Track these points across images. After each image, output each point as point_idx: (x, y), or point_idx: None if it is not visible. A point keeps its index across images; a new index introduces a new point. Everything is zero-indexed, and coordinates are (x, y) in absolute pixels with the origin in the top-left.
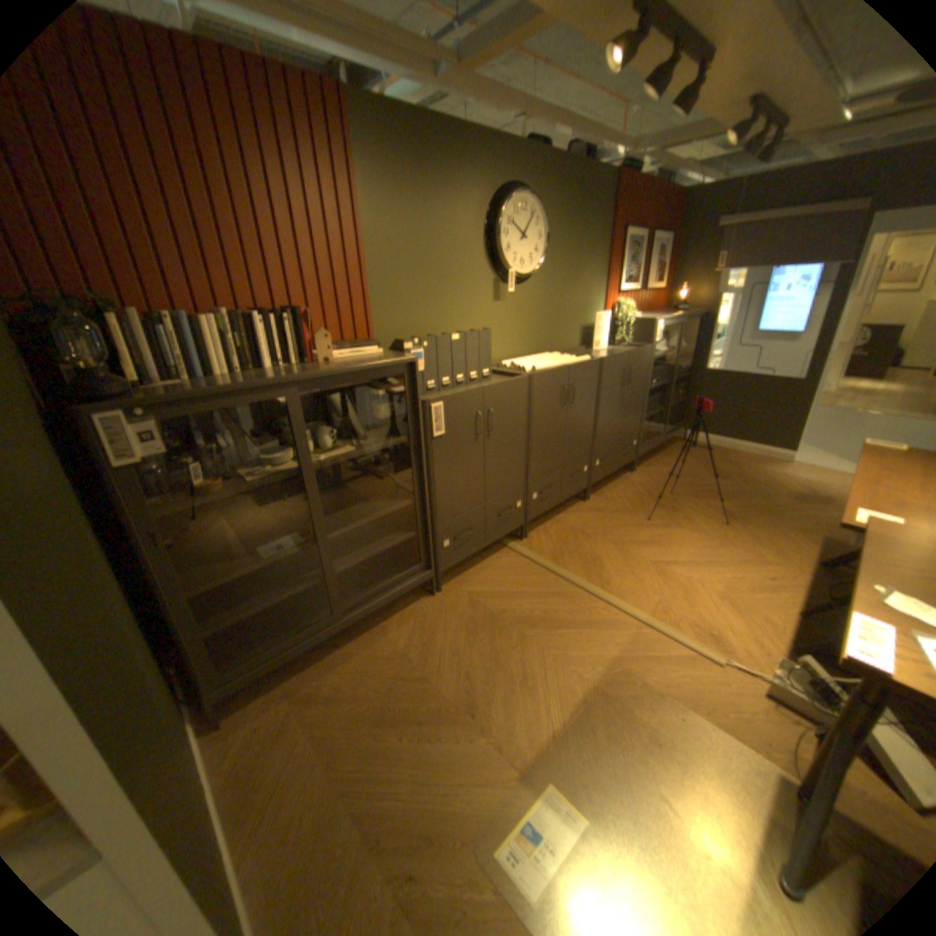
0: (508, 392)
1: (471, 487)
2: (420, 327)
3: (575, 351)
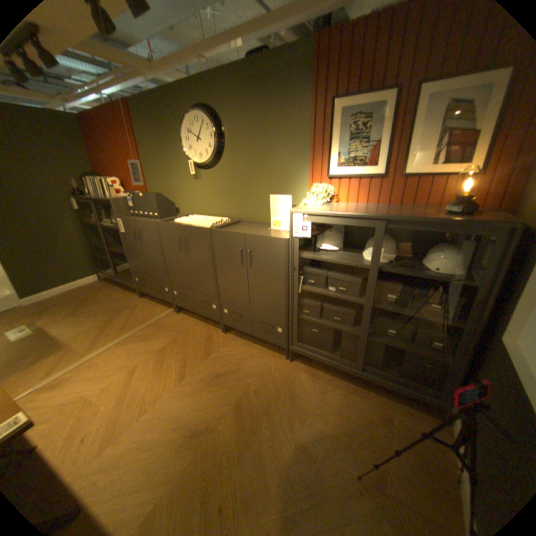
0: (146, 226)
1: (141, 262)
2: (162, 189)
3: (260, 224)
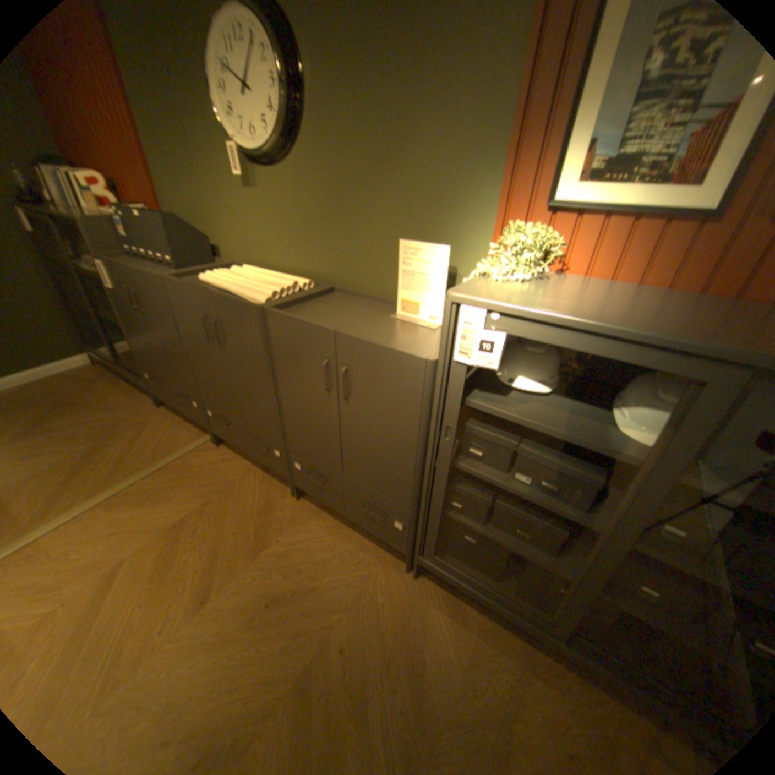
0: (143, 282)
1: (147, 348)
2: (184, 203)
3: (373, 300)
